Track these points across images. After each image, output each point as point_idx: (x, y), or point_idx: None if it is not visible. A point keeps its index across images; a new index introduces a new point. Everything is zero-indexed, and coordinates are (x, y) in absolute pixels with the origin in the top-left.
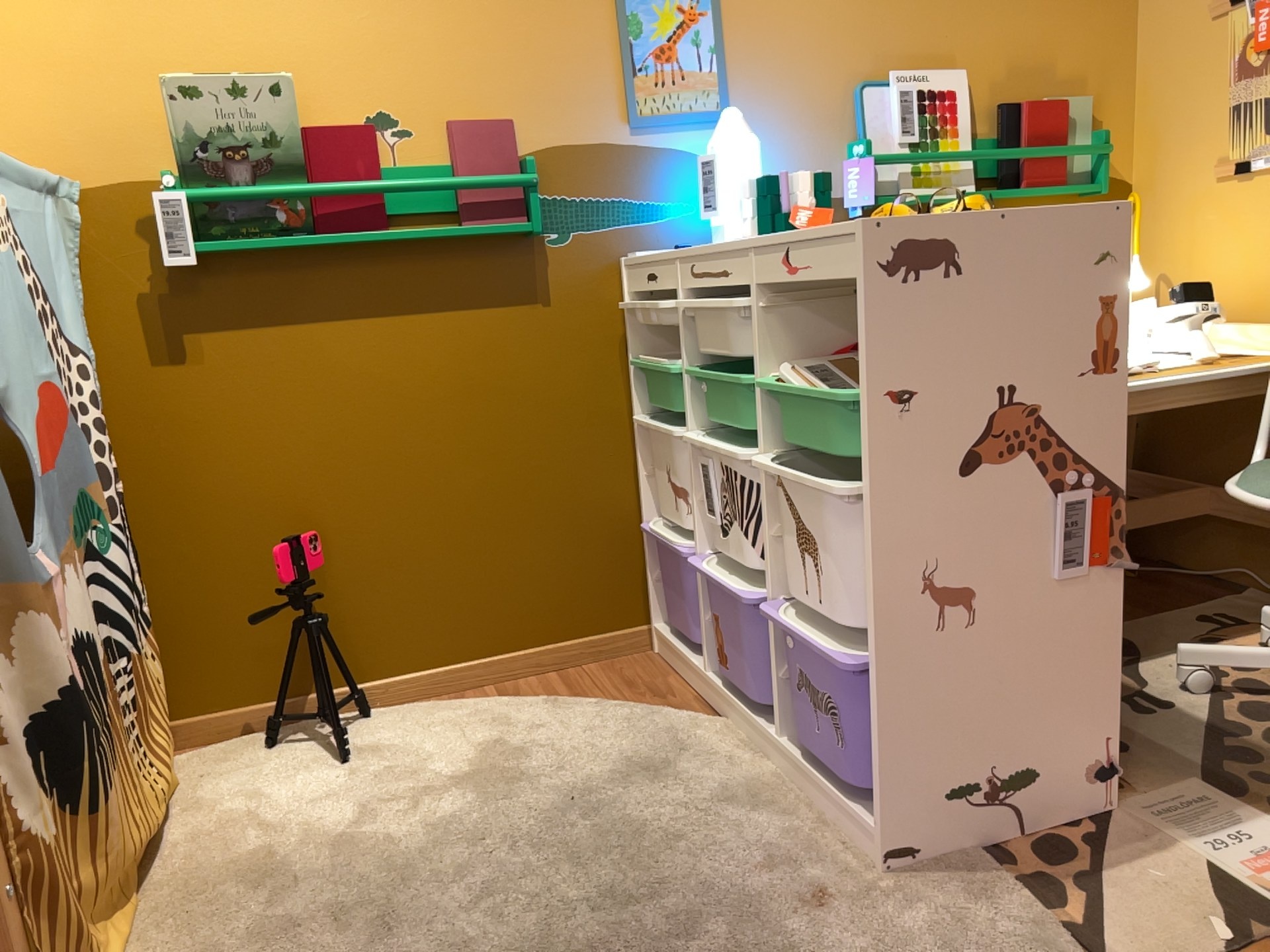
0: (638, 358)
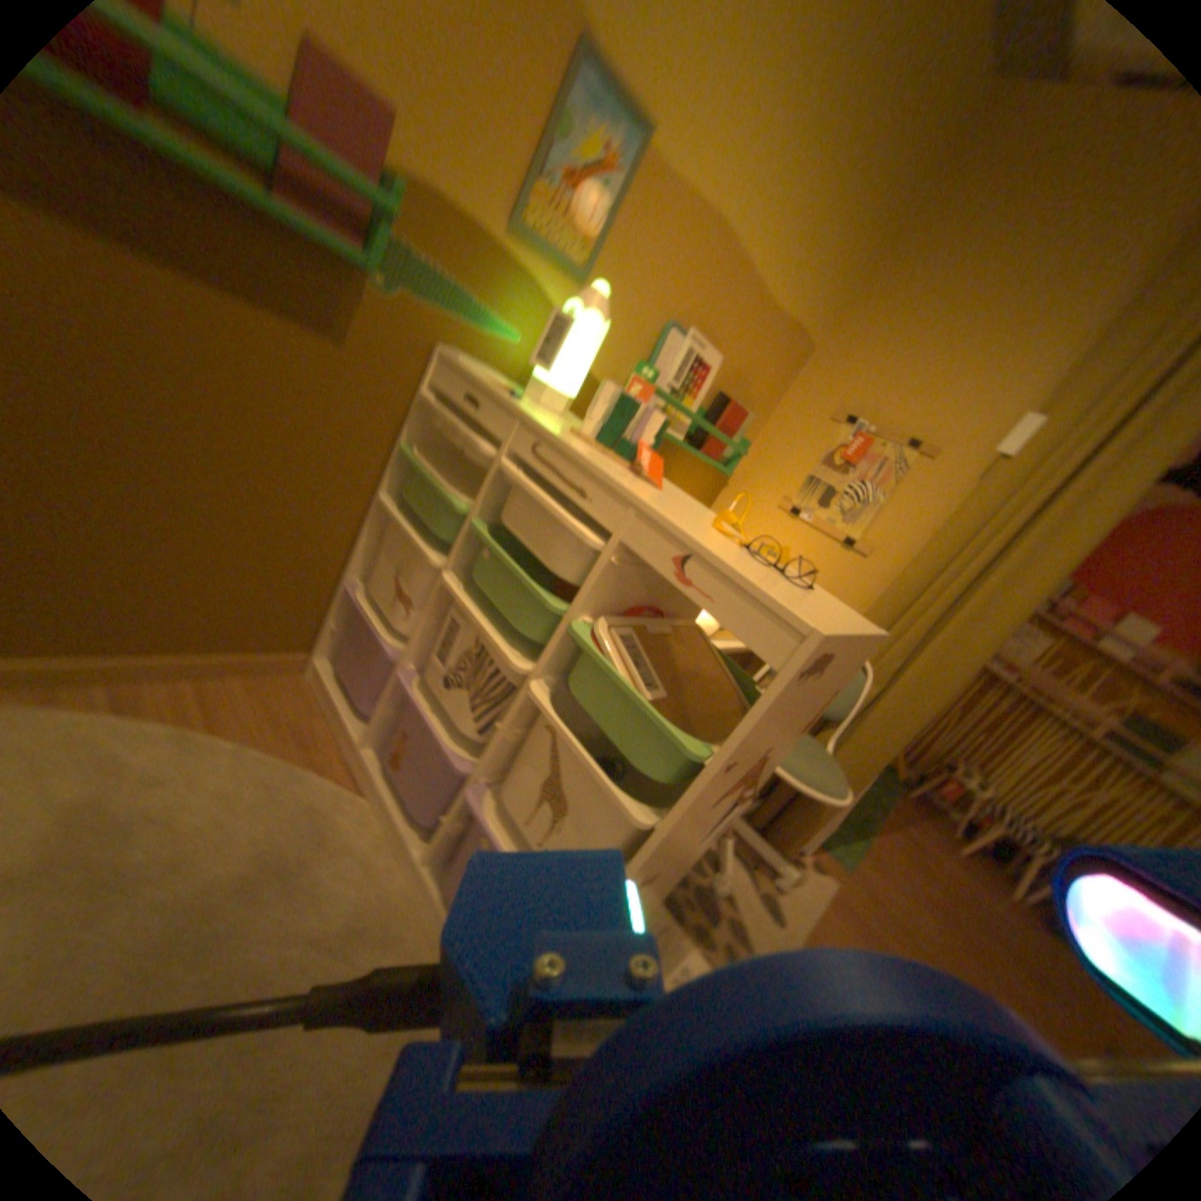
0: (412, 454)
